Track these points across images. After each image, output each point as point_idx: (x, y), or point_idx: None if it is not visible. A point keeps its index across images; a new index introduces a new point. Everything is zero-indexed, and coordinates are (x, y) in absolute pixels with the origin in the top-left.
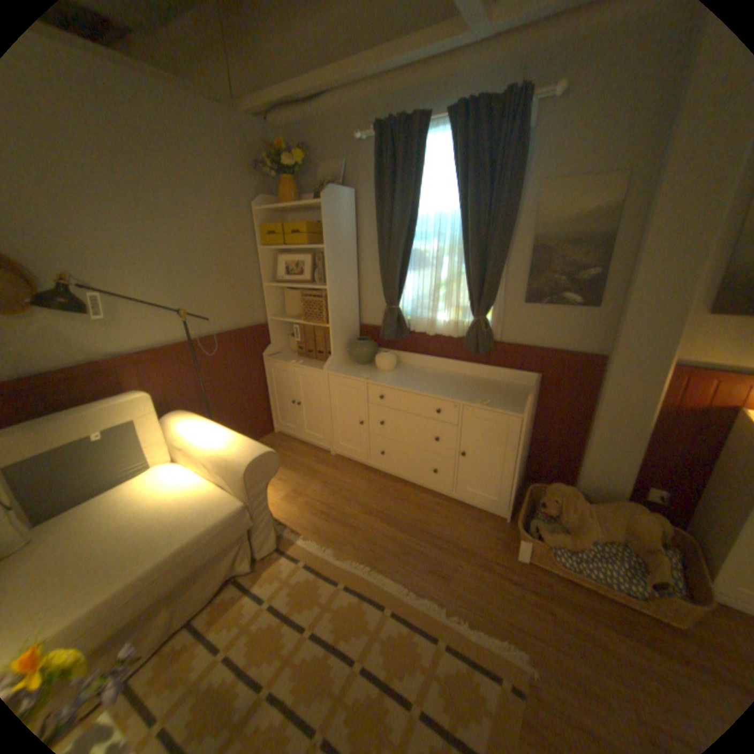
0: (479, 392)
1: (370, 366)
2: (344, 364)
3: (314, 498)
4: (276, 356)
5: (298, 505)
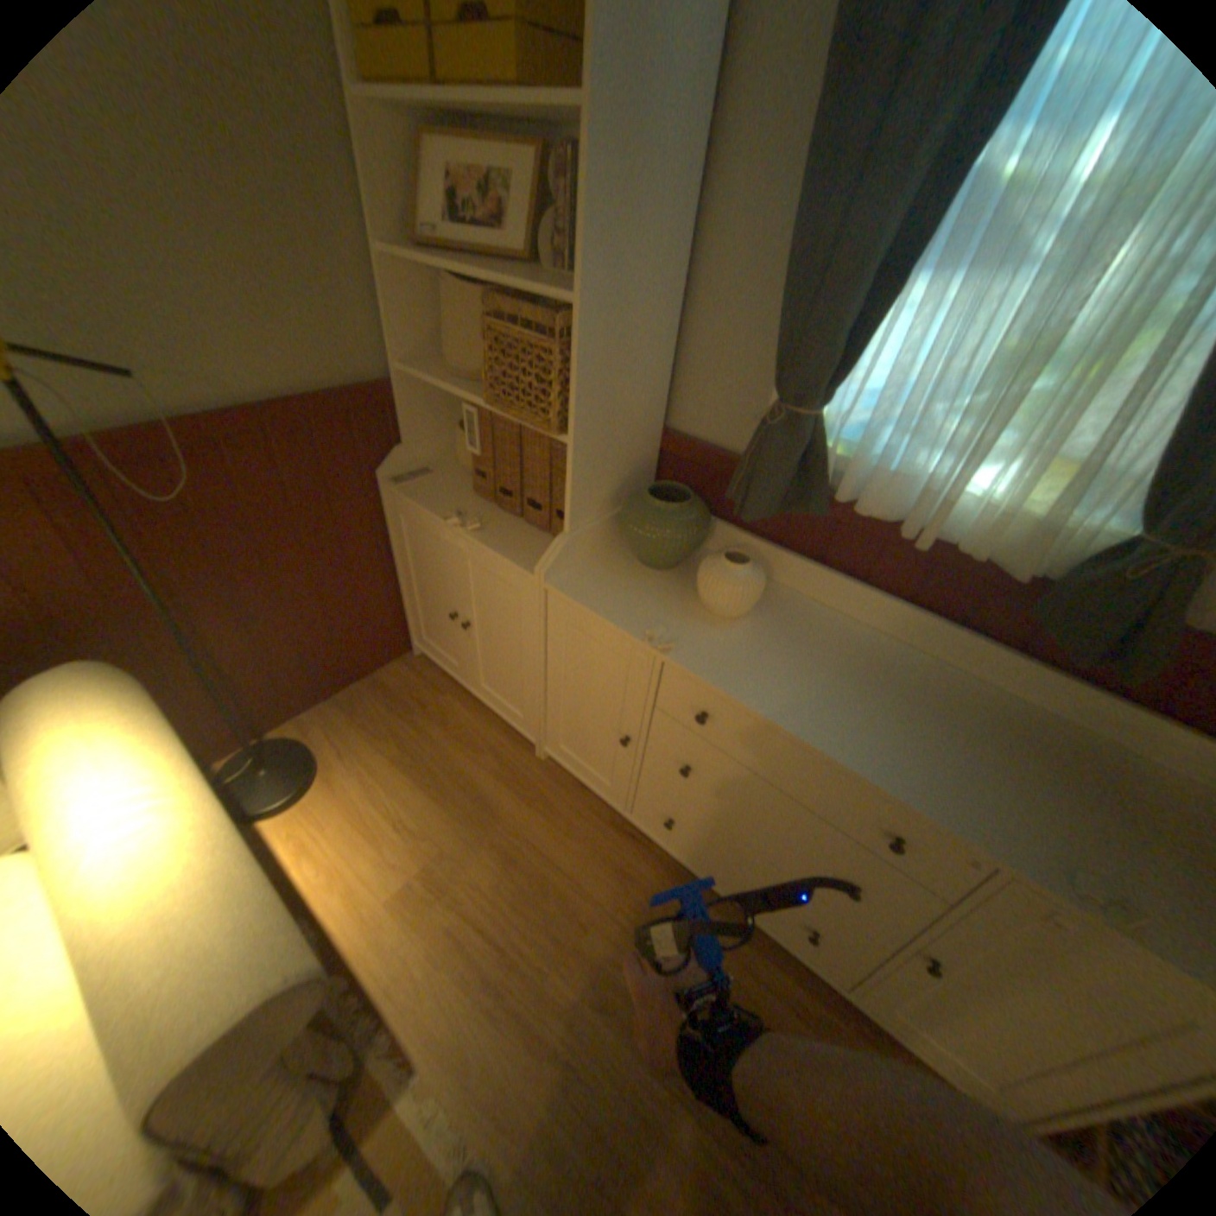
0: (1067, 809)
1: (678, 581)
2: (602, 555)
3: (473, 919)
4: (413, 485)
5: (429, 939)
